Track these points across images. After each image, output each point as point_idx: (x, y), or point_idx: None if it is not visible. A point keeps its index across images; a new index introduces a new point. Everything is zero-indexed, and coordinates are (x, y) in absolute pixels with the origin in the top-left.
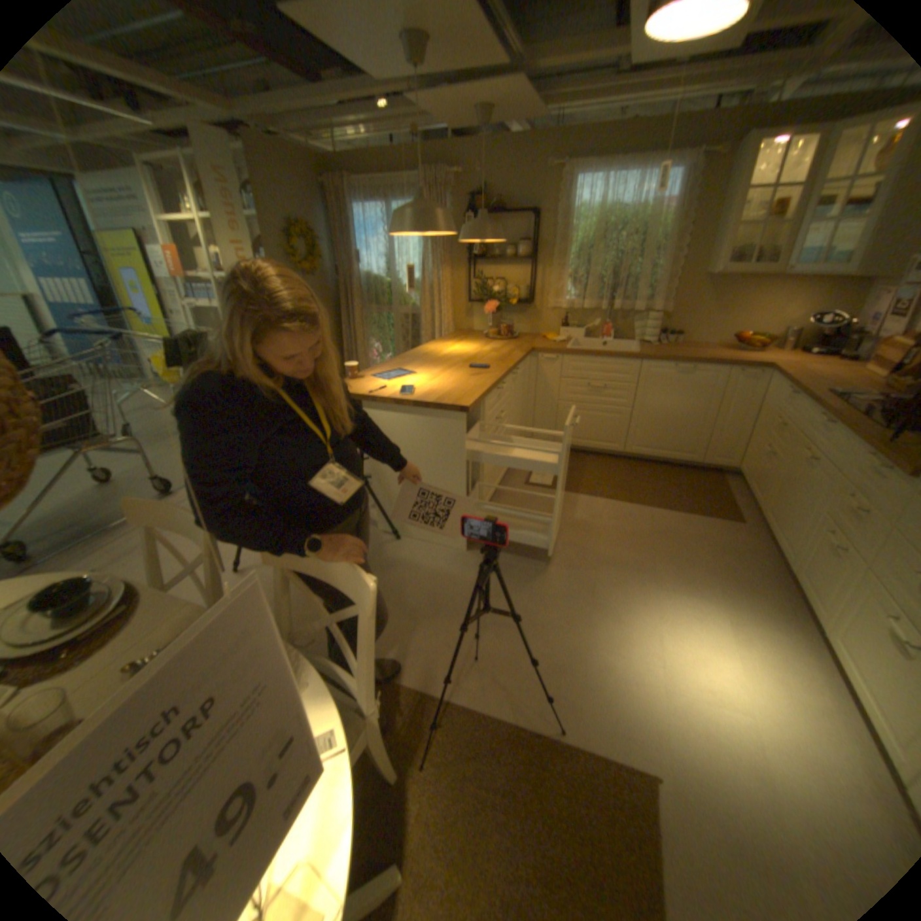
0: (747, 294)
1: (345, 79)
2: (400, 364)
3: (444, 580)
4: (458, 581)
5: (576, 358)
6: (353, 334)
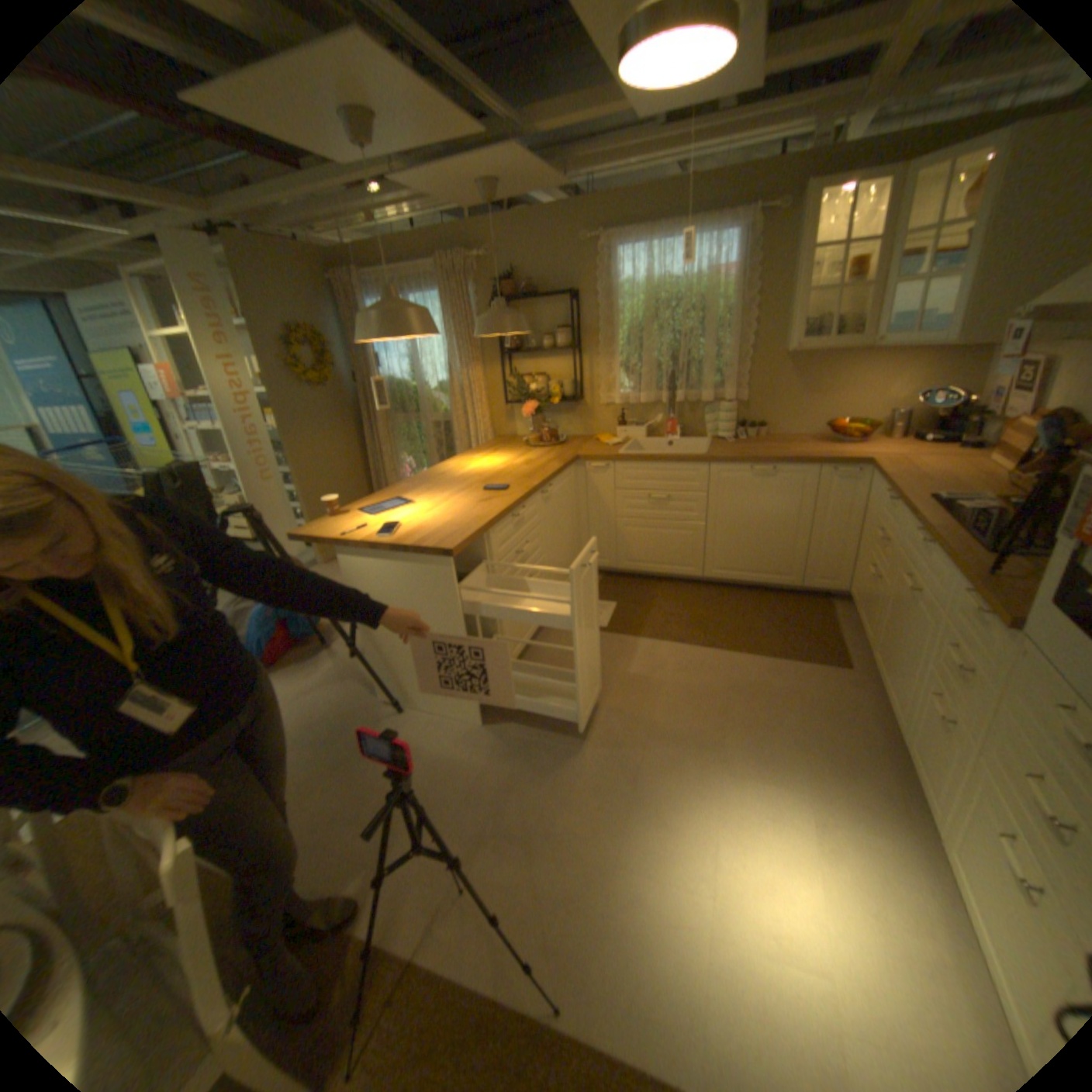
0: (838, 373)
1: (325, 166)
2: (405, 490)
3: (446, 770)
4: (463, 771)
5: (631, 465)
6: (378, 449)
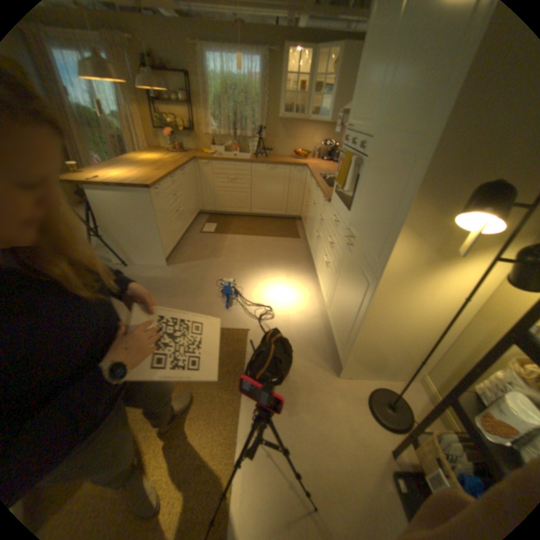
0: (297, 130)
1: None
2: (109, 166)
3: (155, 281)
4: (163, 280)
5: (219, 163)
6: (75, 149)
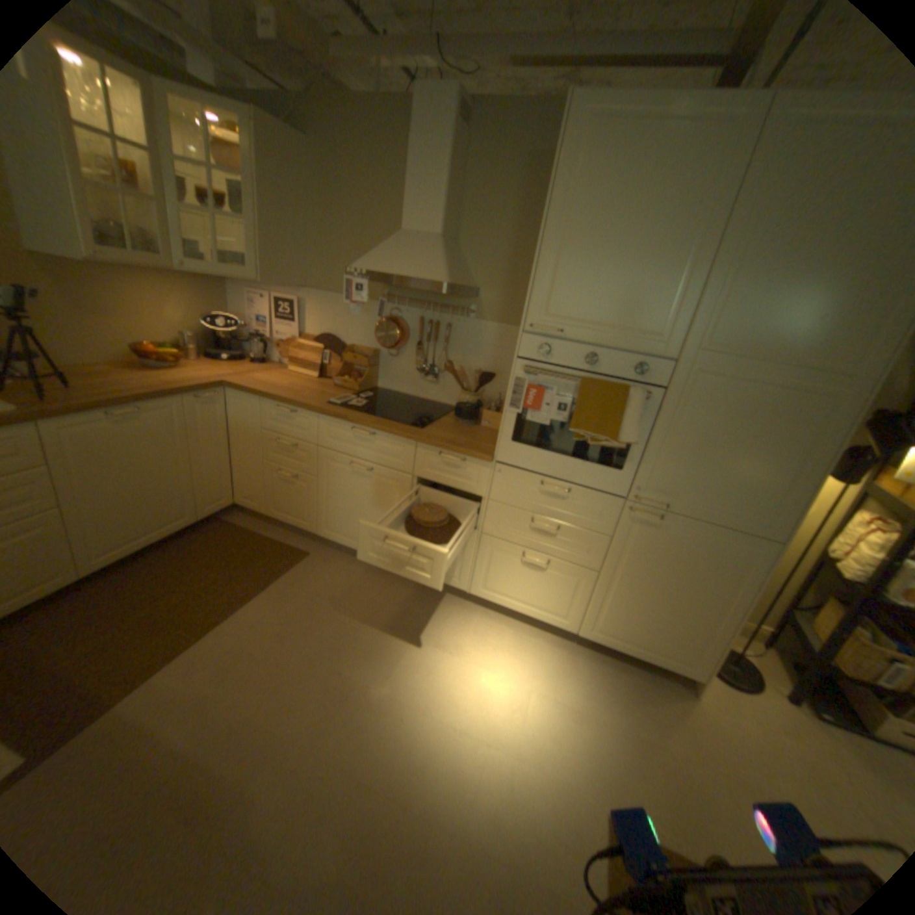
0: (107, 291)
1: None
2: None
3: None
4: None
5: None
6: None
